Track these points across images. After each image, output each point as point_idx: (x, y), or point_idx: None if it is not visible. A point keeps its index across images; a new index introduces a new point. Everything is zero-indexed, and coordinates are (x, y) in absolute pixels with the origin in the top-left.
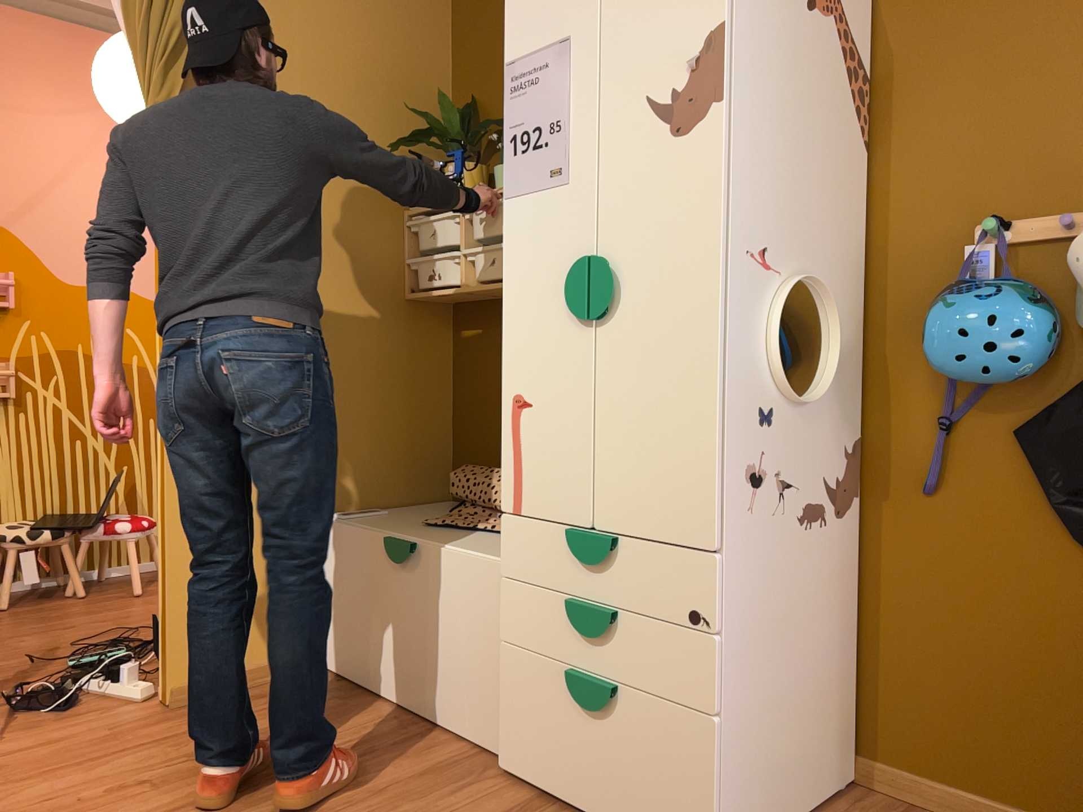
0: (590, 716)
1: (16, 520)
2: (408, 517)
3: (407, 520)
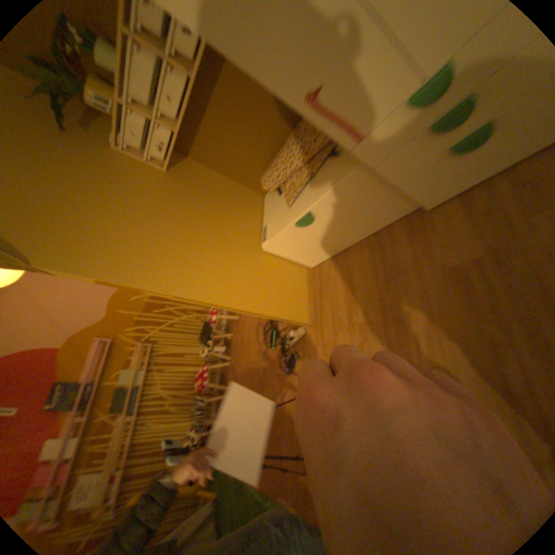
0: (478, 147)
1: (200, 349)
2: (277, 212)
3: (280, 213)
